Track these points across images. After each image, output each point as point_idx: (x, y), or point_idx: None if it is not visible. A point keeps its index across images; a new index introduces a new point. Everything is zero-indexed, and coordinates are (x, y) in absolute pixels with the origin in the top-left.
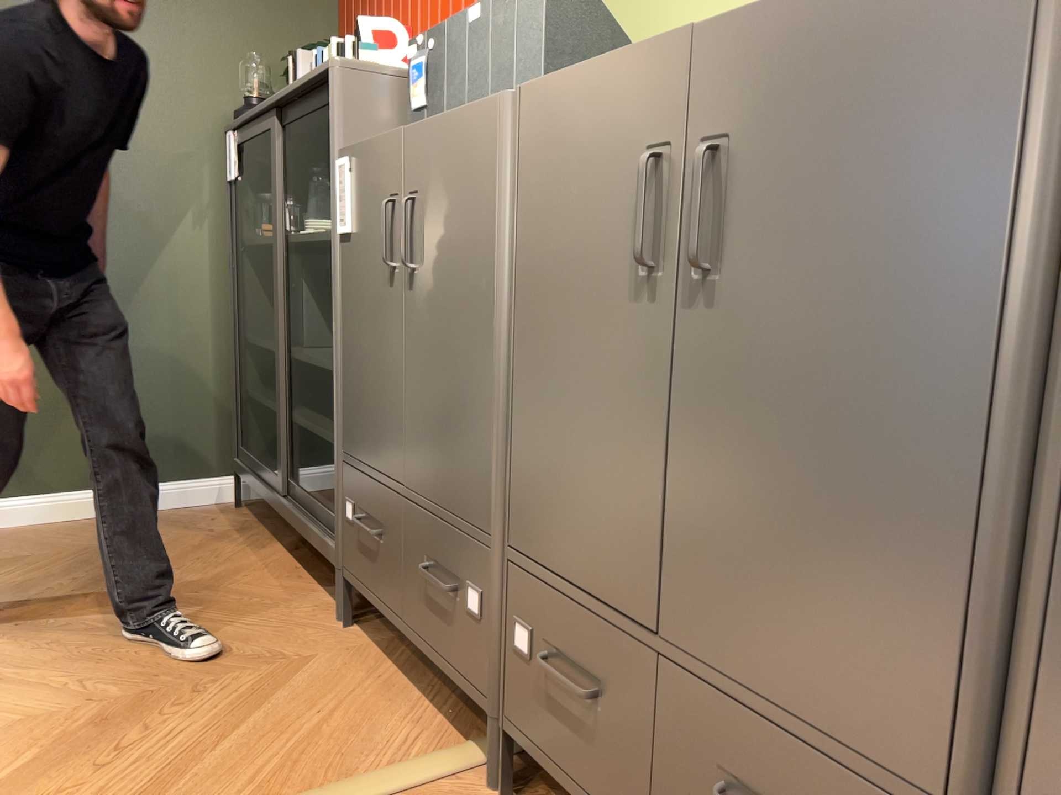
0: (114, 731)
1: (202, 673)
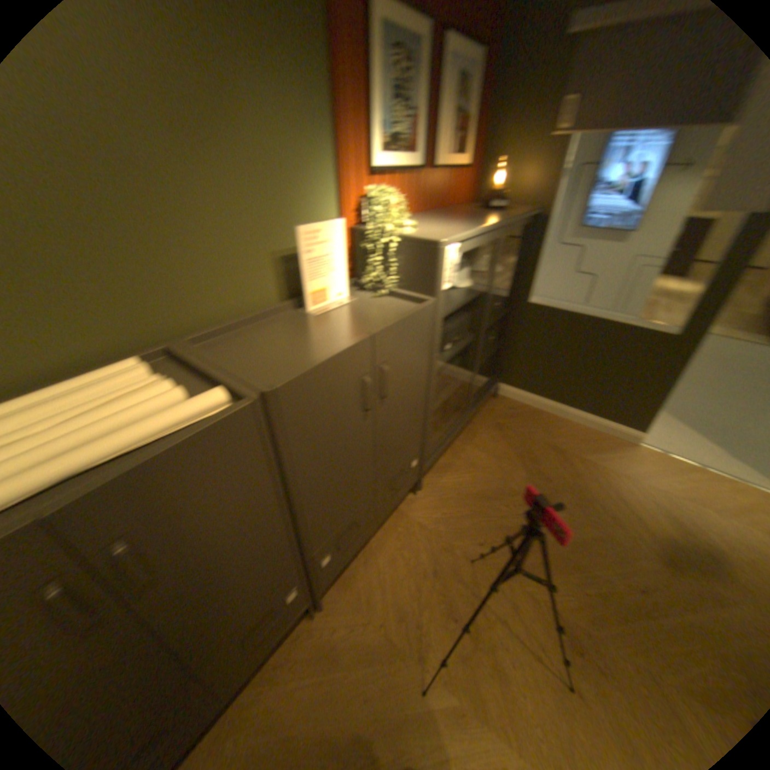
0: None
1: None
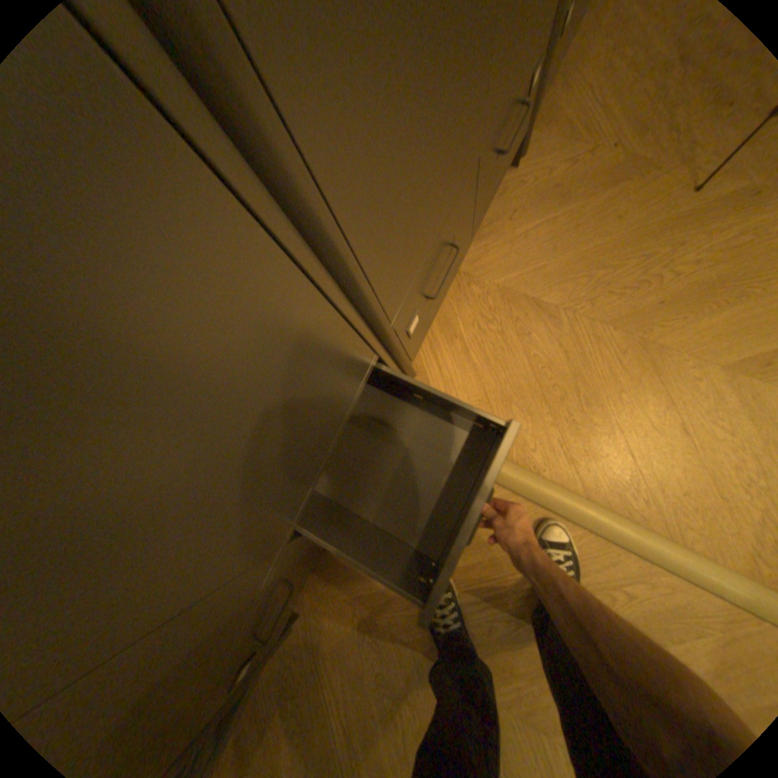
0: (506, 650)
1: (414, 663)
